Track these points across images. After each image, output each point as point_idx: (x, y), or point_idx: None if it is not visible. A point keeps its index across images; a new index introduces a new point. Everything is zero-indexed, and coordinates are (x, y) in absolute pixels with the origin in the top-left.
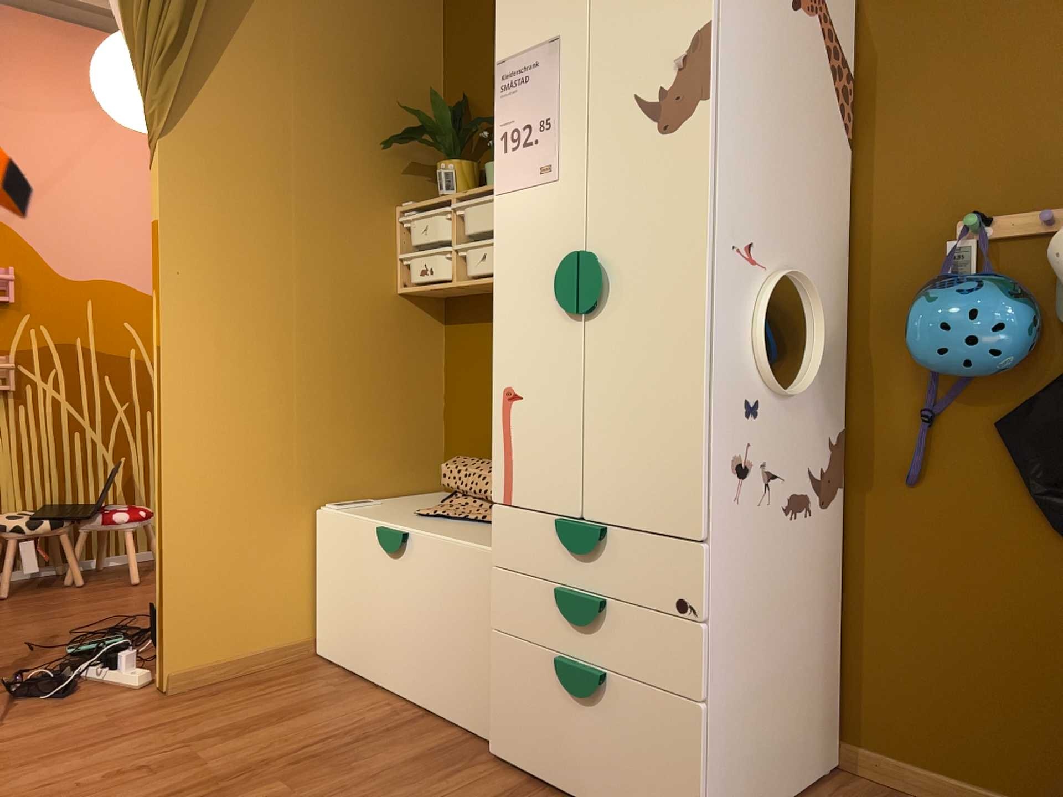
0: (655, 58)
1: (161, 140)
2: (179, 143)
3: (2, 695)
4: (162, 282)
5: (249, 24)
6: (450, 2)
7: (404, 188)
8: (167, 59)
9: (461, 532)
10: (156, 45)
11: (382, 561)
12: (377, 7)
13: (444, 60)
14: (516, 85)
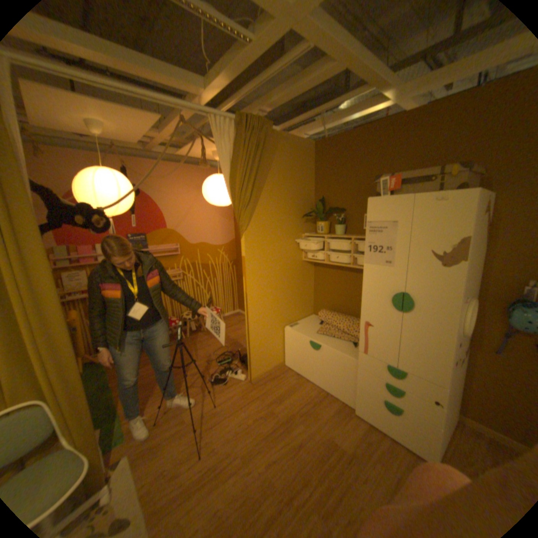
0: (444, 241)
1: (244, 232)
2: (249, 232)
3: (210, 384)
4: (247, 275)
5: (264, 188)
6: (317, 163)
7: (304, 228)
8: (246, 207)
9: (338, 346)
10: (242, 203)
11: (312, 350)
12: (297, 170)
13: (314, 182)
14: (377, 231)
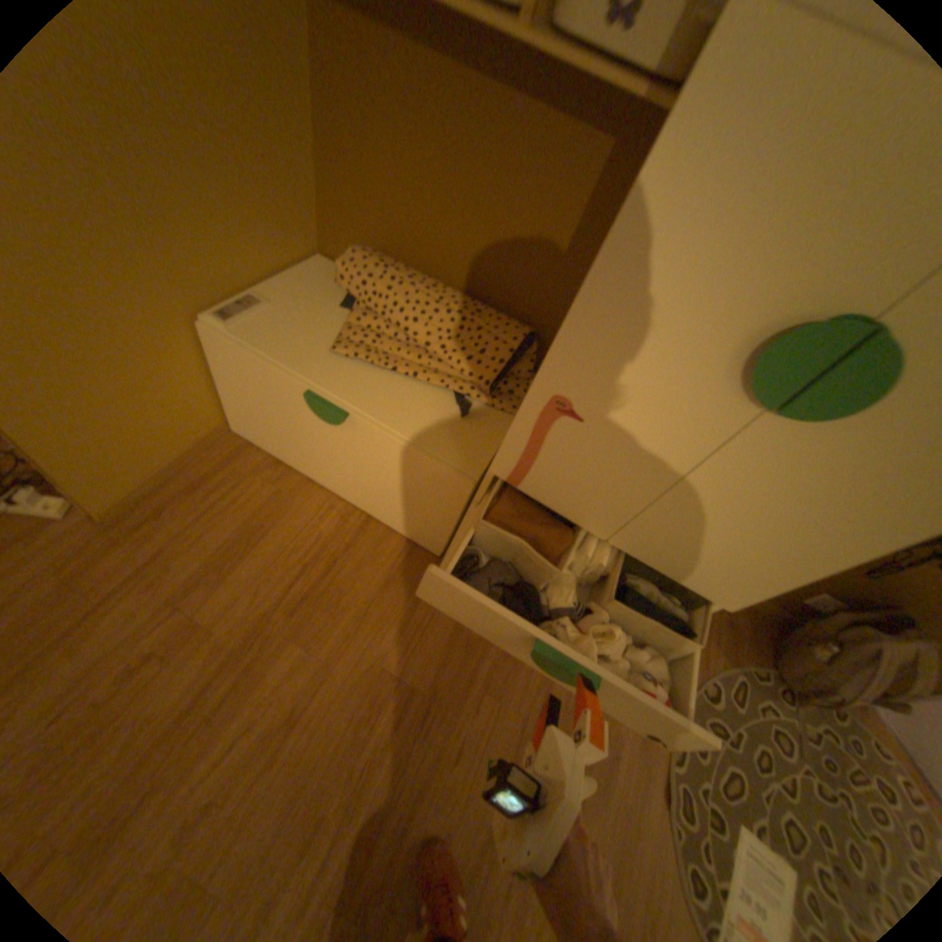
0: None
1: None
2: None
3: None
4: None
5: None
6: None
7: None
8: None
9: (407, 411)
10: None
11: (314, 414)
12: None
13: None
14: None
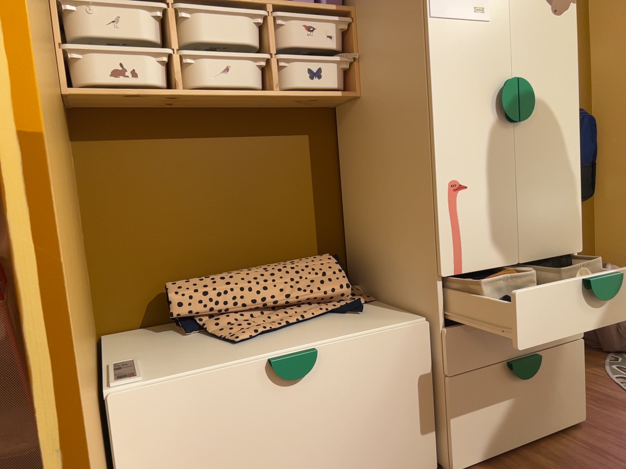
0: None
1: None
2: None
3: None
4: None
5: None
6: None
7: None
8: None
9: (335, 329)
10: None
11: (274, 396)
12: None
13: None
14: None
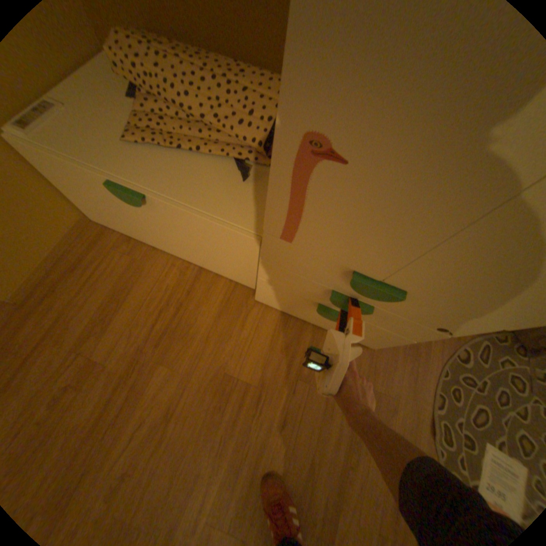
0: None
1: None
2: None
3: None
4: None
5: None
6: None
7: None
8: None
9: (195, 184)
10: None
11: (124, 201)
12: None
13: None
14: None
